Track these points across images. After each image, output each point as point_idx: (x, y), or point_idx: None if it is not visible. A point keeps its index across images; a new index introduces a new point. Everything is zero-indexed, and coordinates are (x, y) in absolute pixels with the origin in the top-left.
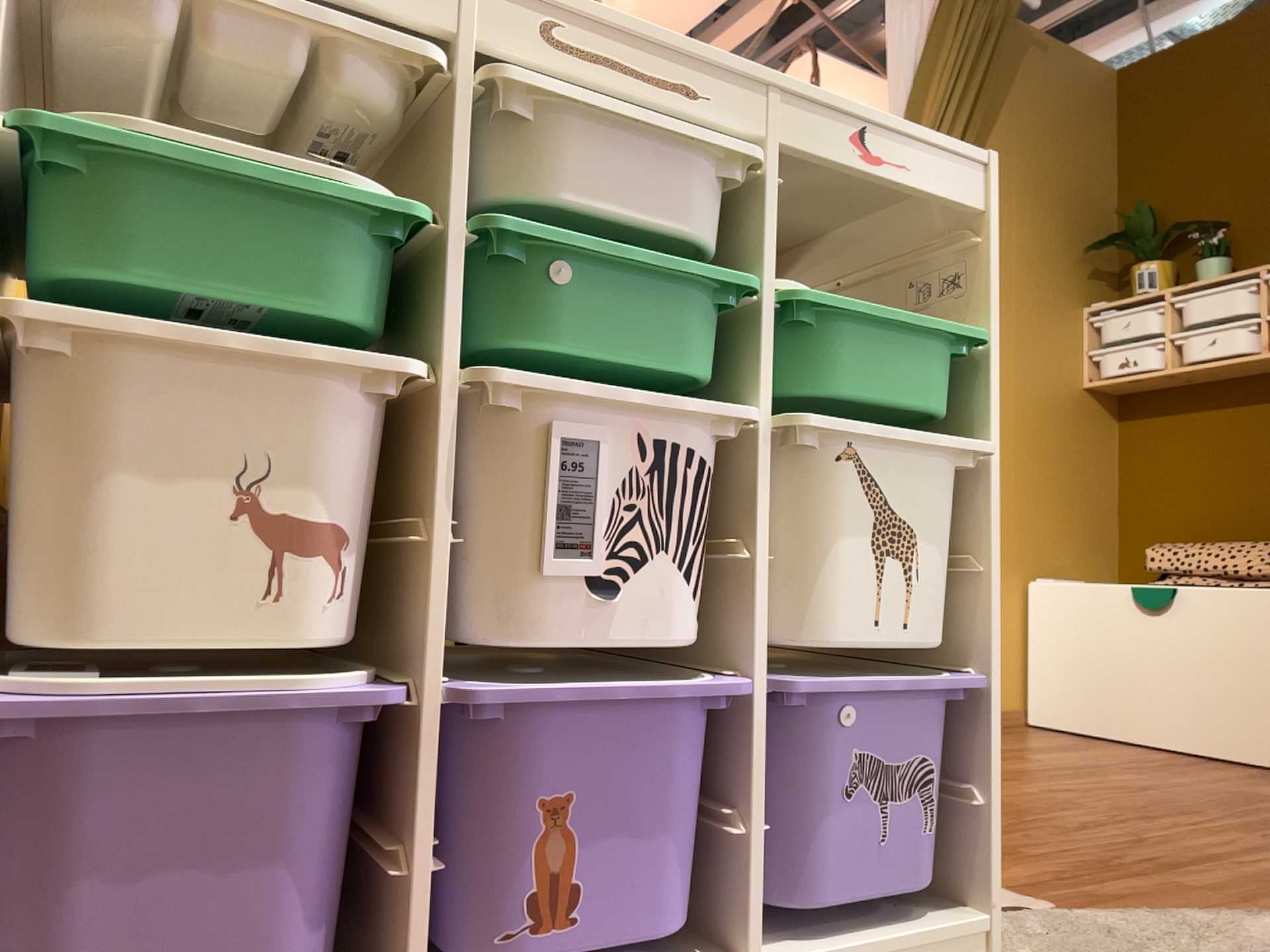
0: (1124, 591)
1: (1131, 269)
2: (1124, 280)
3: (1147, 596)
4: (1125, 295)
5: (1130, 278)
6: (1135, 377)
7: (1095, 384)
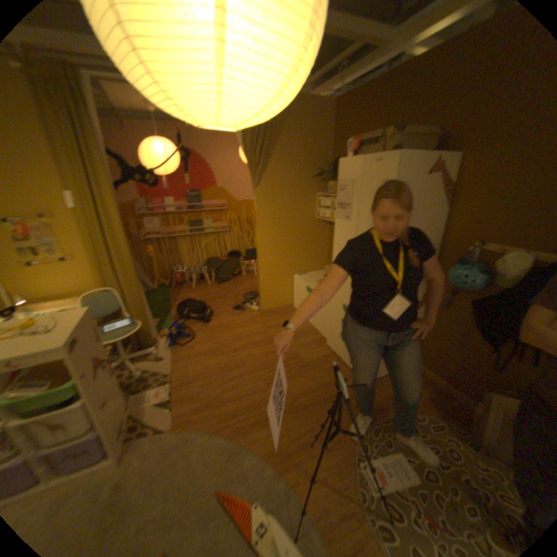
0: (305, 289)
1: (329, 183)
2: (328, 186)
3: (308, 292)
4: (328, 190)
5: (329, 186)
6: (326, 220)
7: (319, 219)
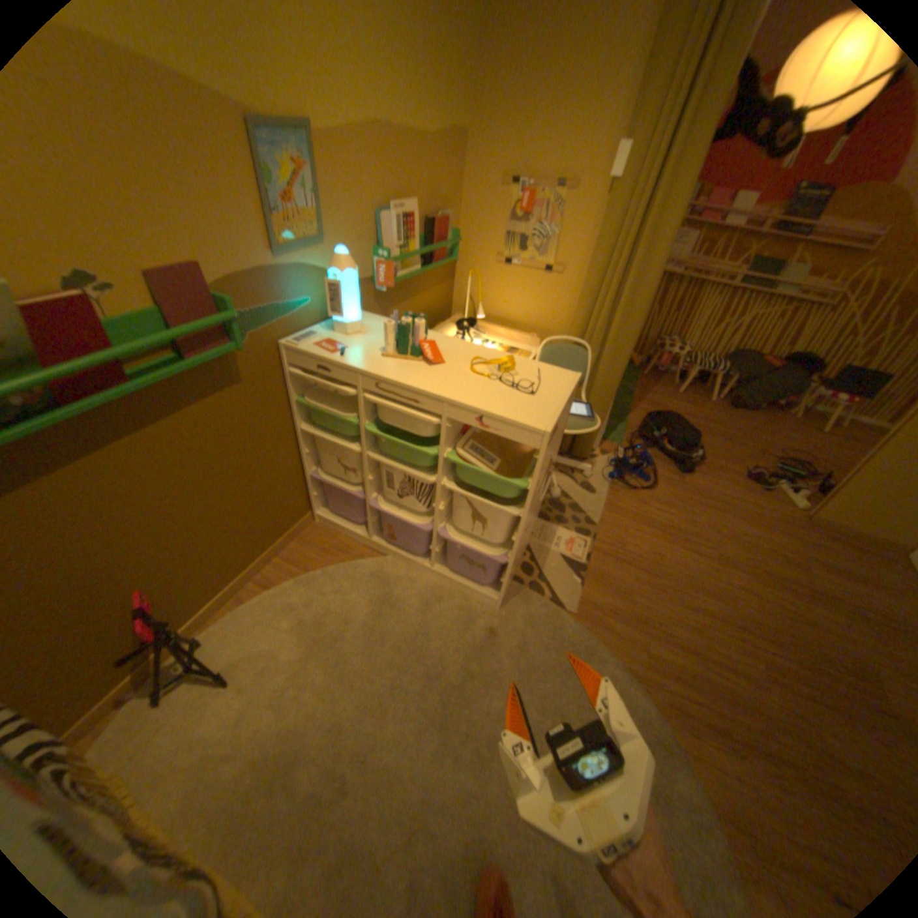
0: None
1: None
2: None
3: None
4: None
5: None
6: None
7: None
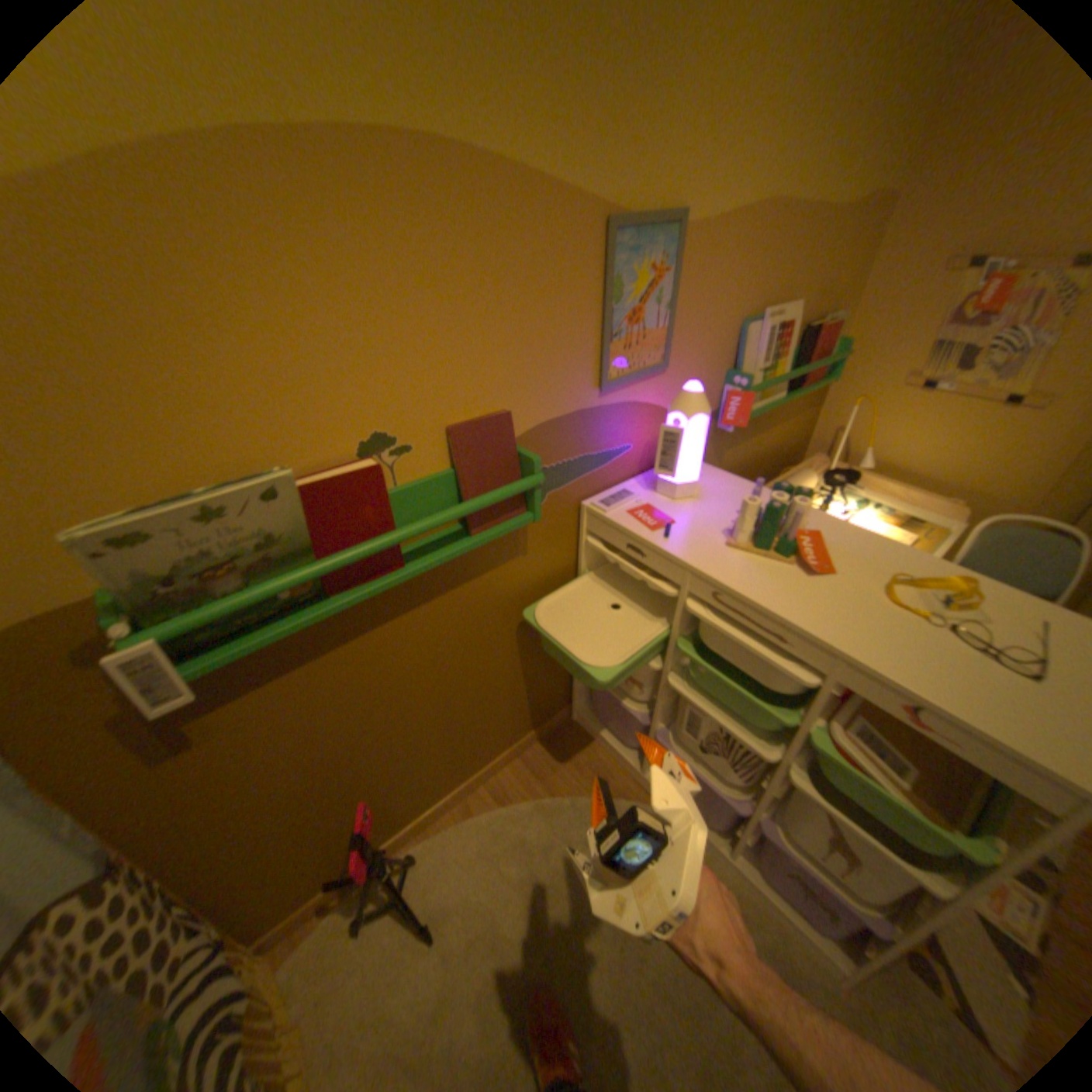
0: None
1: None
2: None
3: None
4: None
5: None
6: None
7: None
